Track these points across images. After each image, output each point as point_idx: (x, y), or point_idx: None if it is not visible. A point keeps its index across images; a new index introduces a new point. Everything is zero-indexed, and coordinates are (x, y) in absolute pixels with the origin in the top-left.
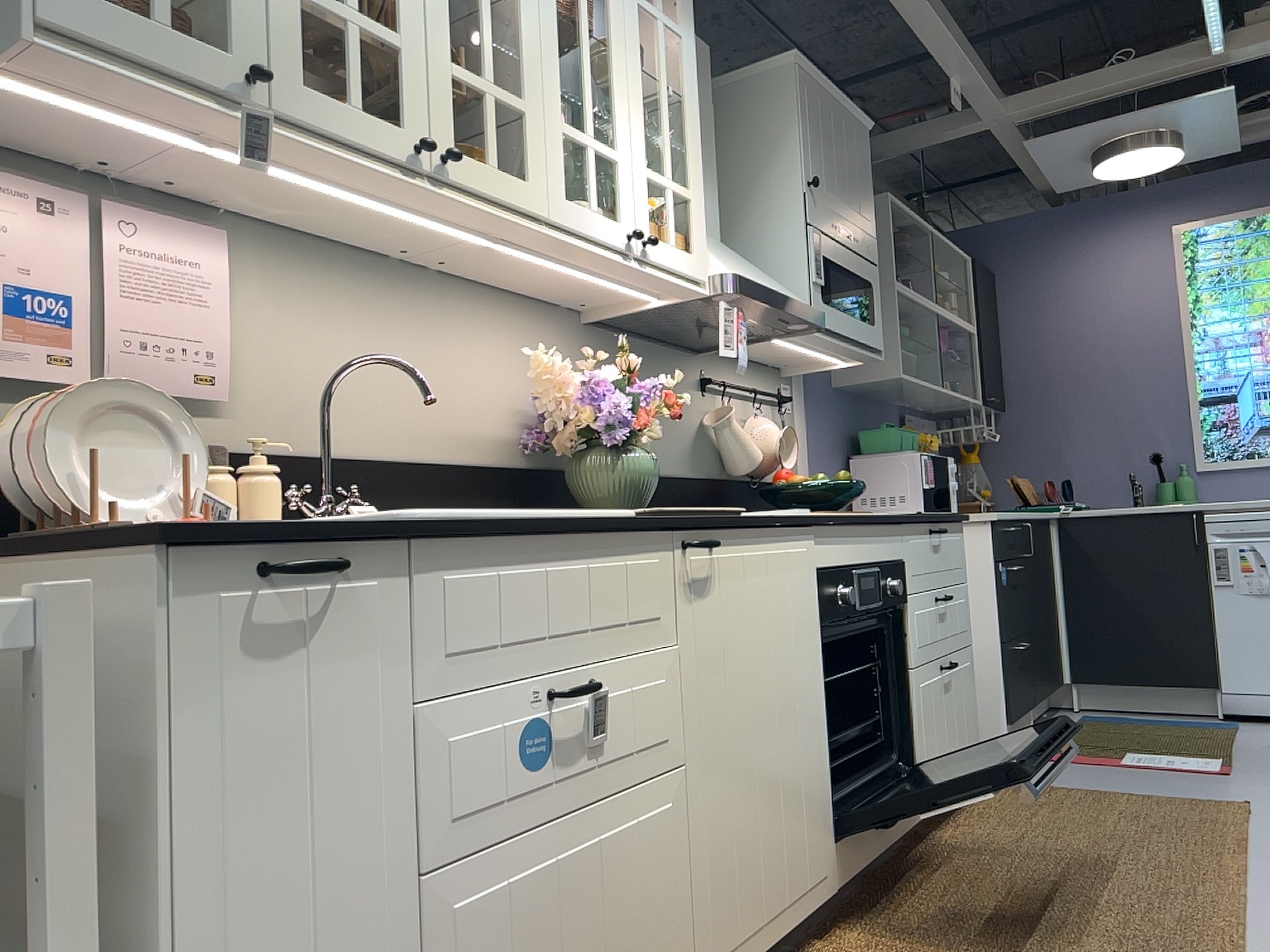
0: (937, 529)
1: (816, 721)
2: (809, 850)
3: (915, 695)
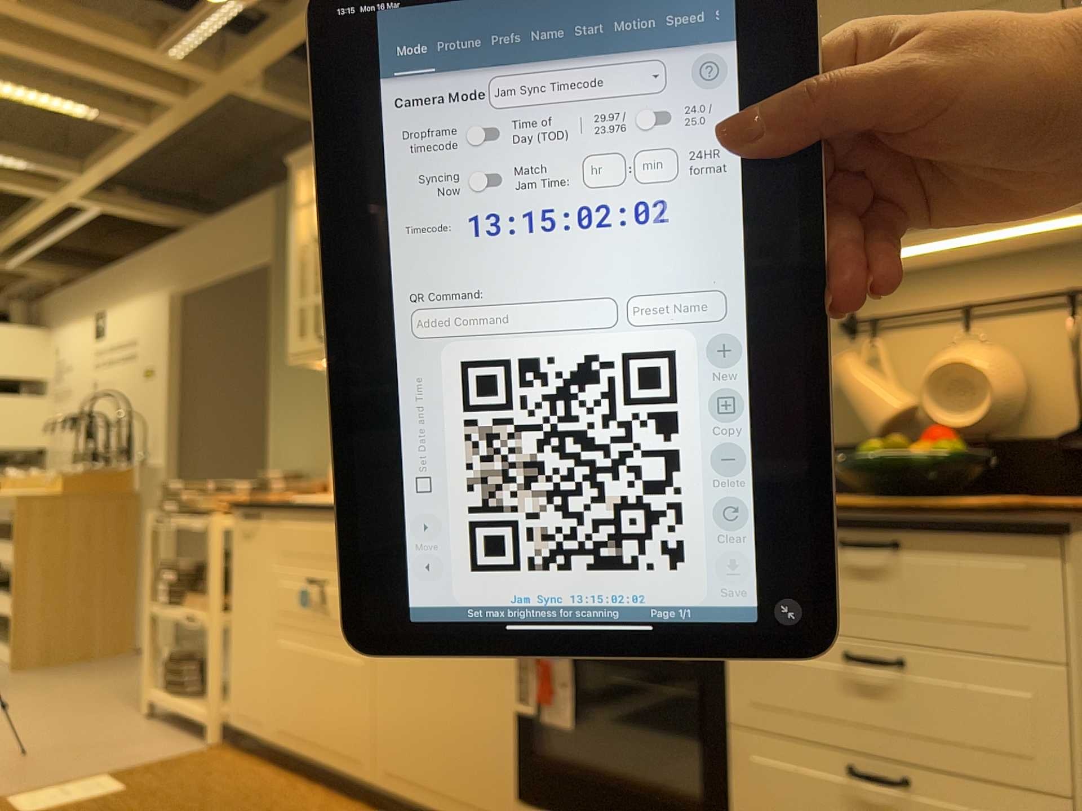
0: (860, 540)
1: (494, 683)
2: (476, 779)
3: (732, 763)
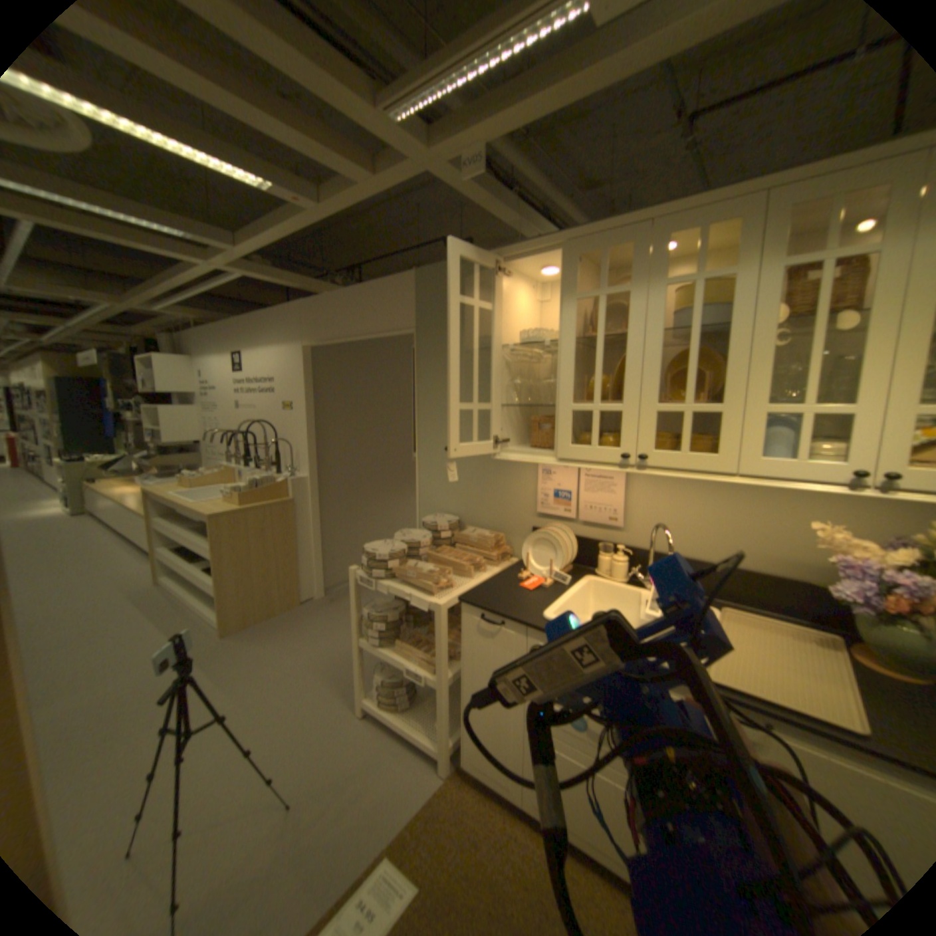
0: None
1: None
2: None
3: None
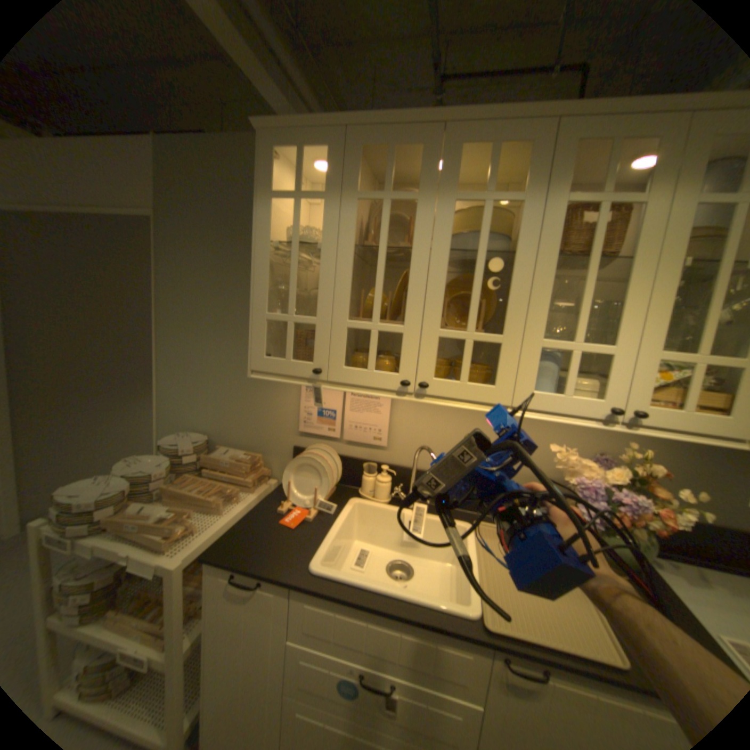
0: None
1: None
2: None
3: None
